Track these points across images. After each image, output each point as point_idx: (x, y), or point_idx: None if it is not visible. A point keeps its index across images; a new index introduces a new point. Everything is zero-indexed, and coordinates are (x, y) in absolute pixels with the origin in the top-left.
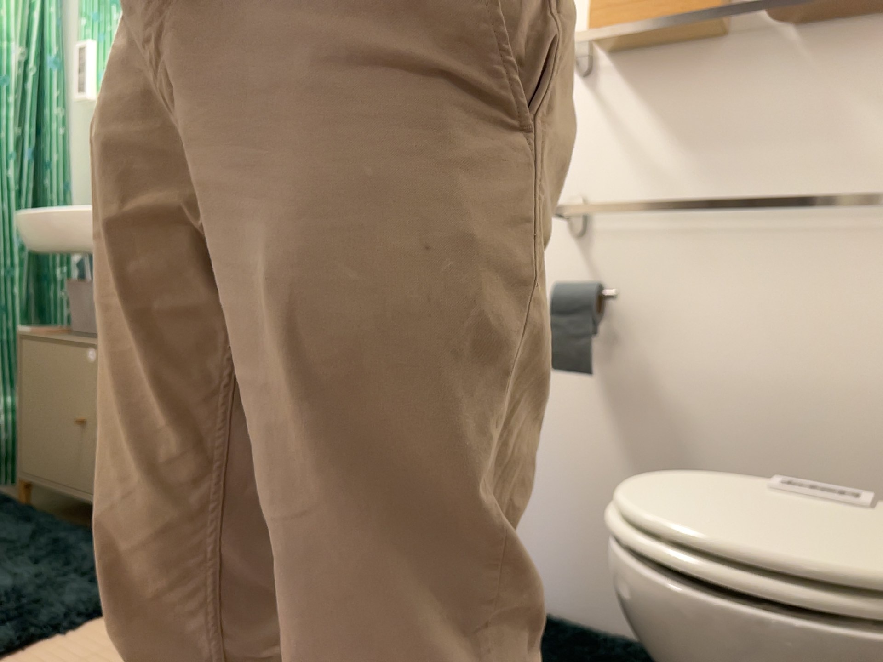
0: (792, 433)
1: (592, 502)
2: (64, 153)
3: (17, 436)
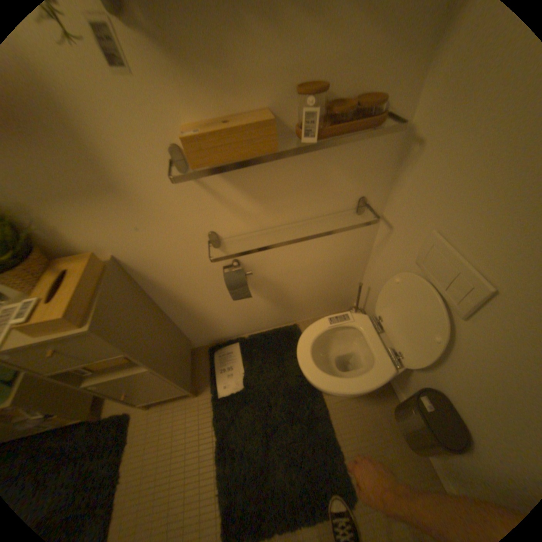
0: (312, 275)
1: (253, 309)
2: None
3: None
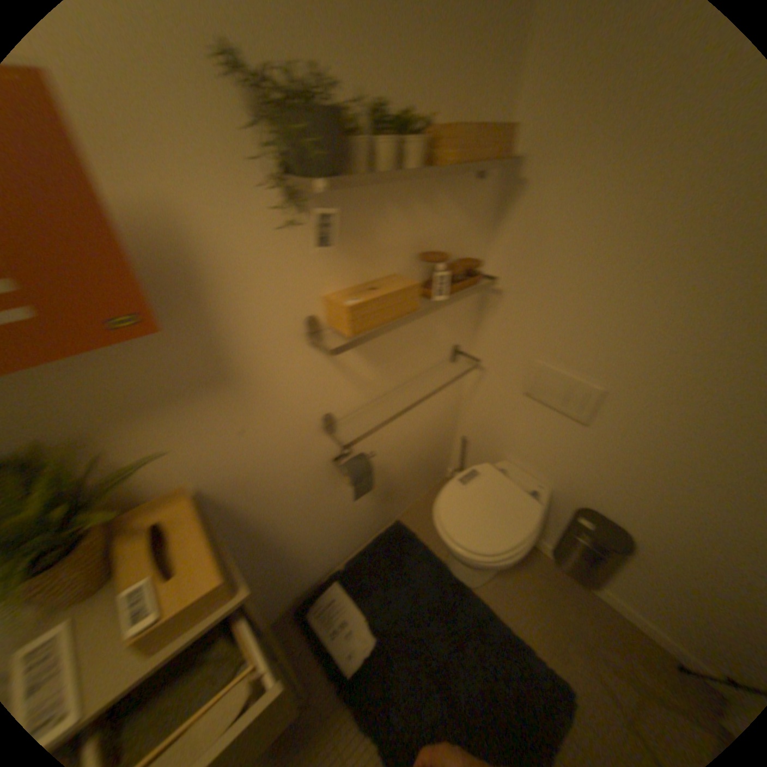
0: (415, 444)
1: (355, 517)
2: None
3: None
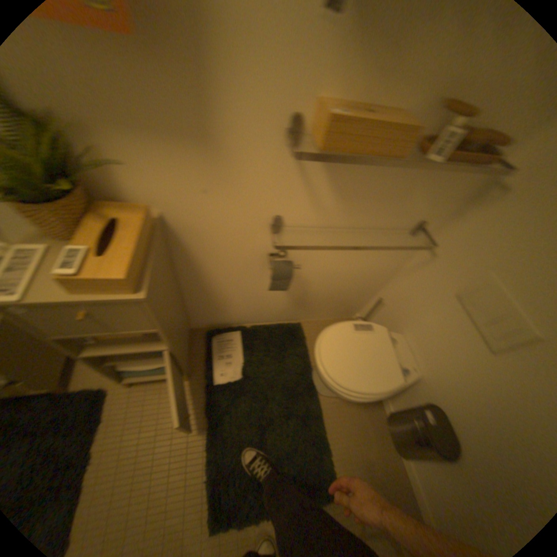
0: (341, 280)
1: (271, 302)
2: None
3: None
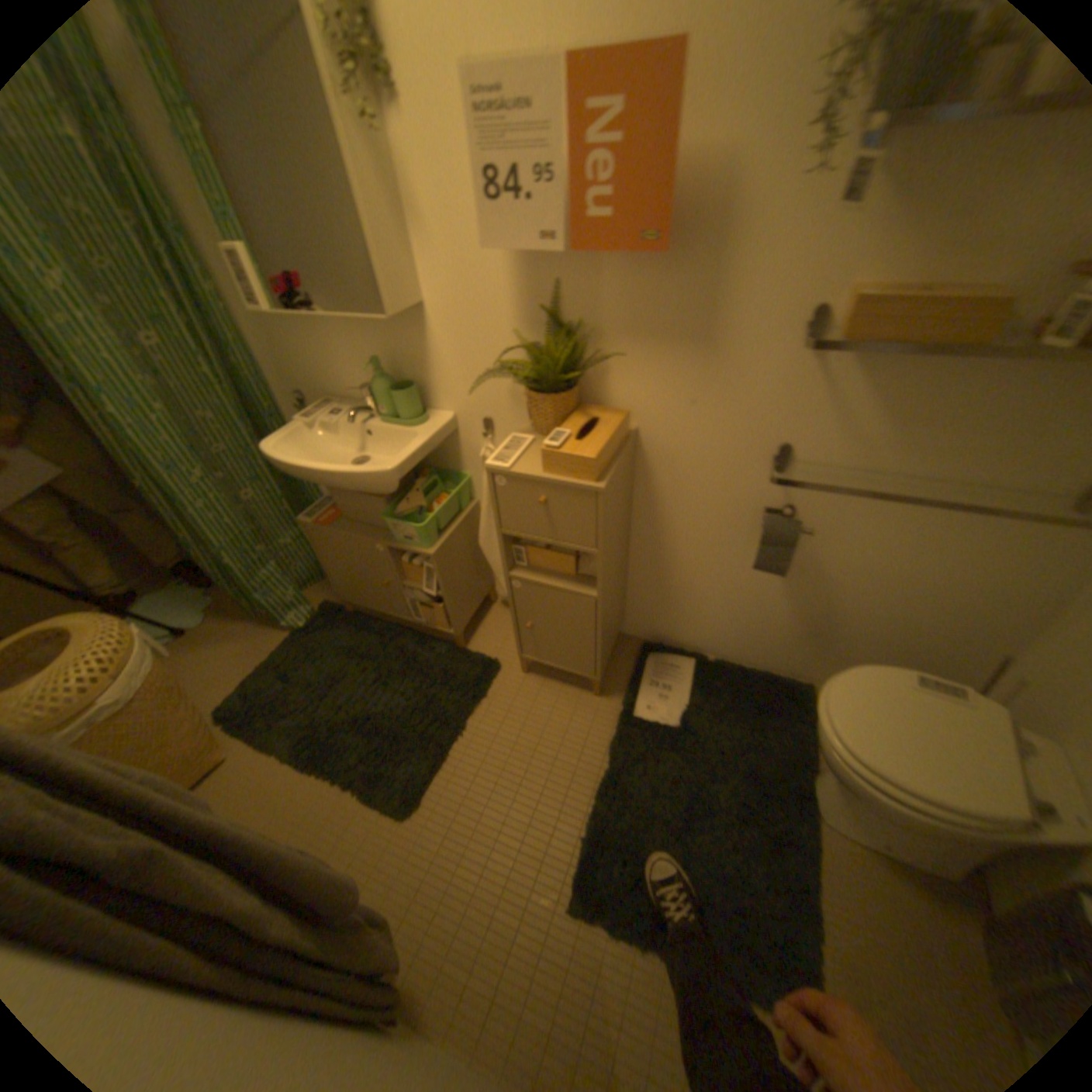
0: (907, 598)
1: (757, 613)
2: (228, 324)
3: (329, 581)
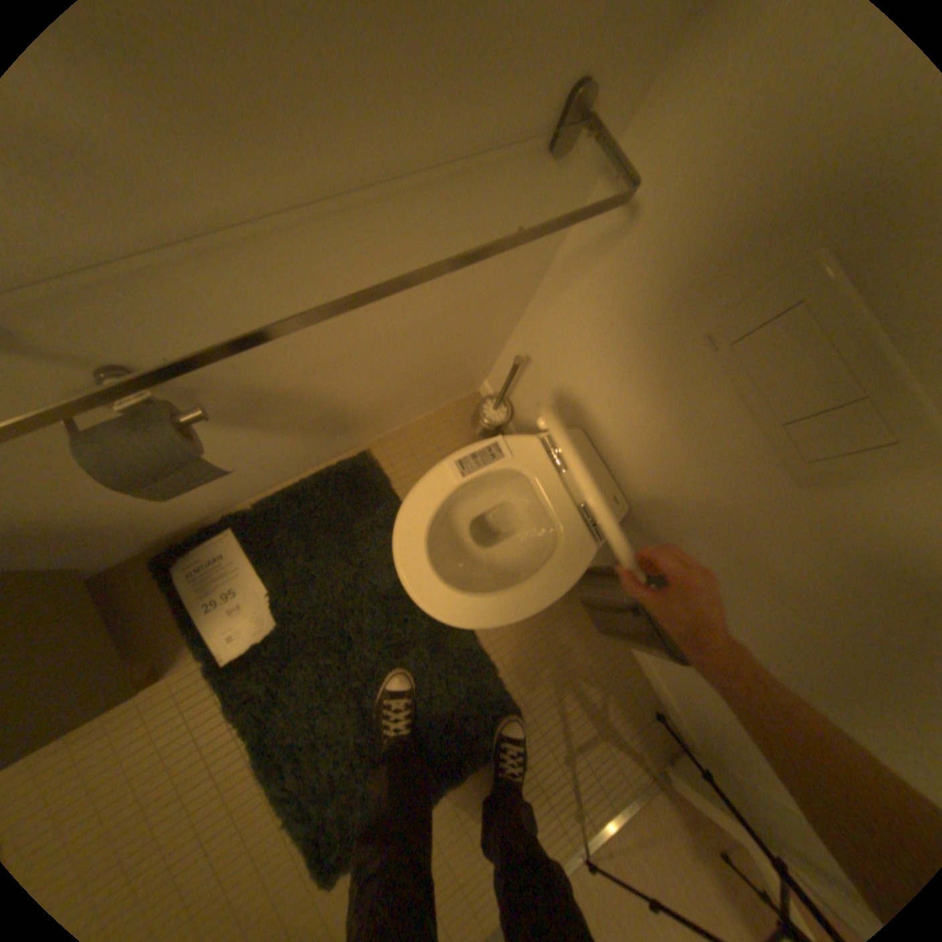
0: (399, 350)
1: (248, 459)
2: None
3: None
